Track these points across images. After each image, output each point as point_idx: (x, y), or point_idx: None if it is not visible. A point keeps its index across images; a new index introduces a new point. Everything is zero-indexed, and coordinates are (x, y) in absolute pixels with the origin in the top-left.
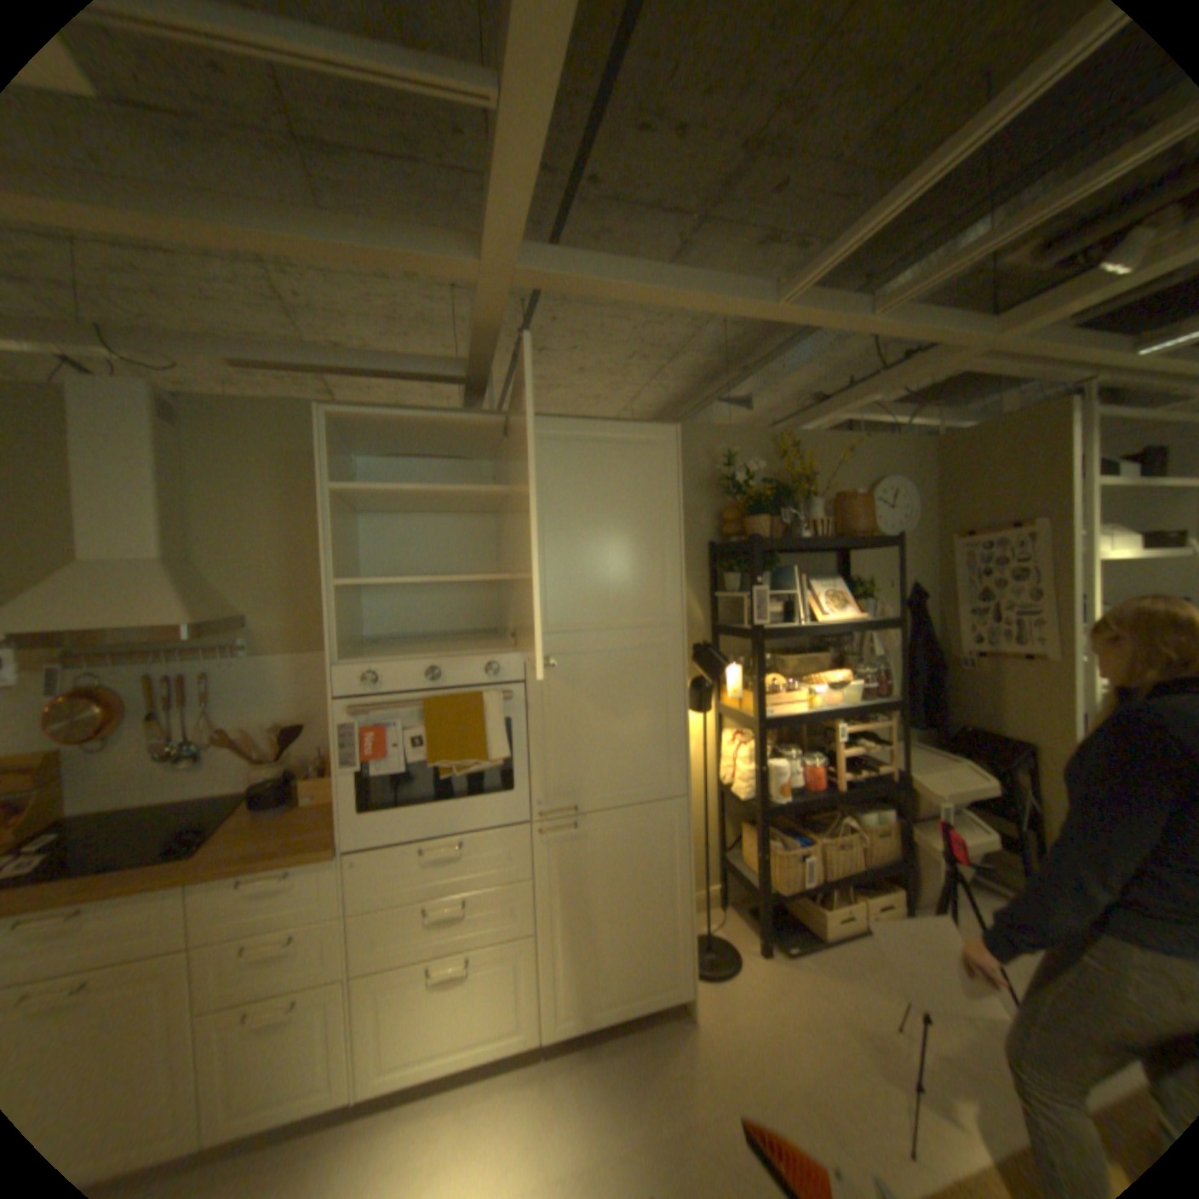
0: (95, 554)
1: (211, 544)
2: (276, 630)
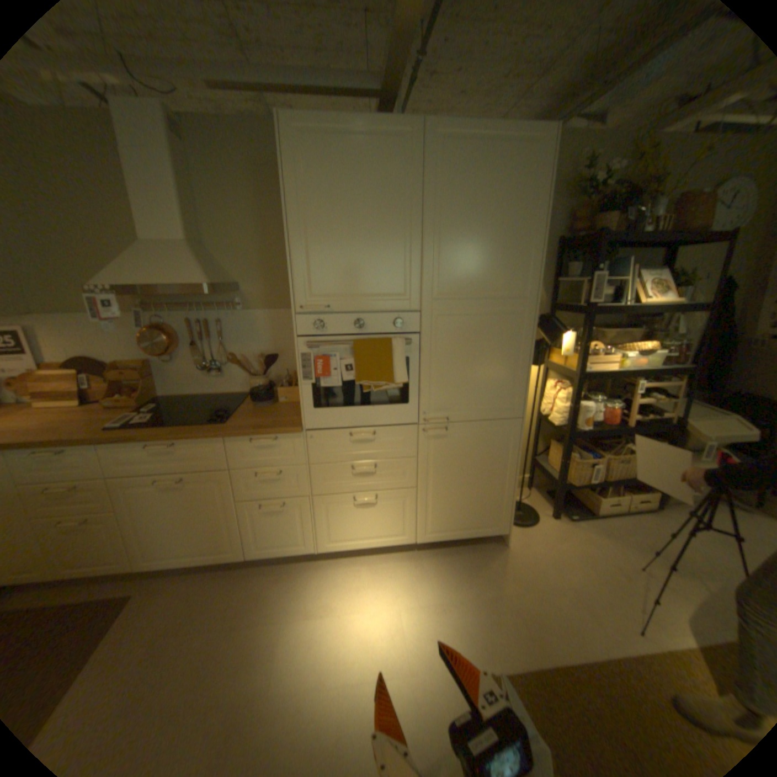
0: (148, 236)
1: (213, 232)
2: (257, 293)
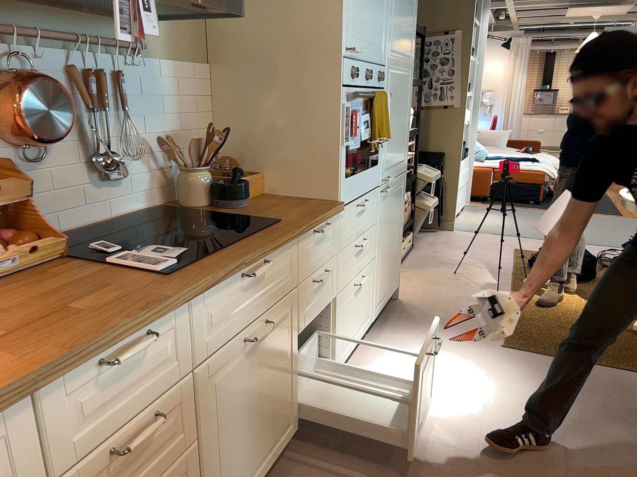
0: None
1: None
2: (161, 32)
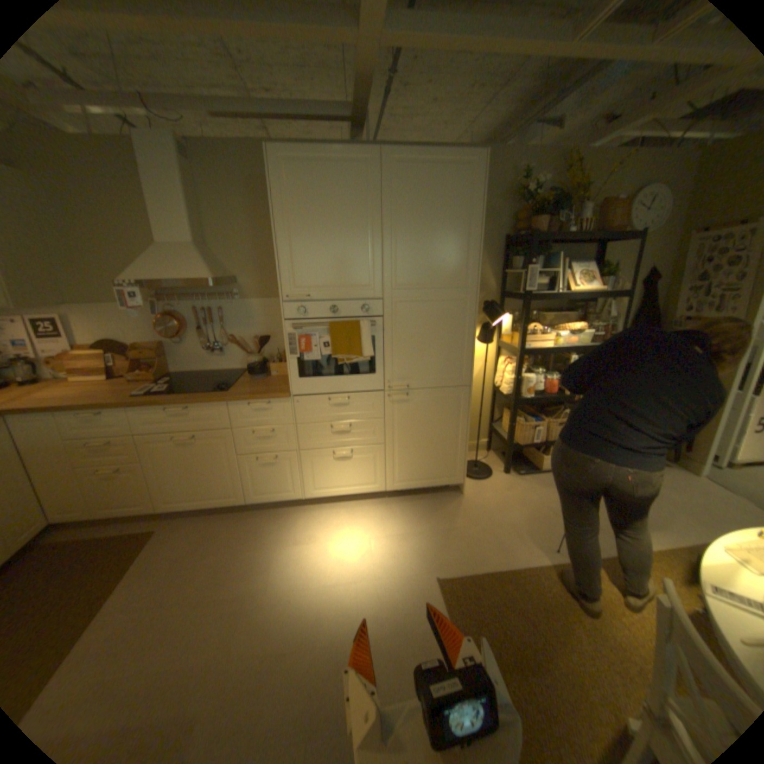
0: (162, 240)
1: (214, 234)
2: (252, 285)
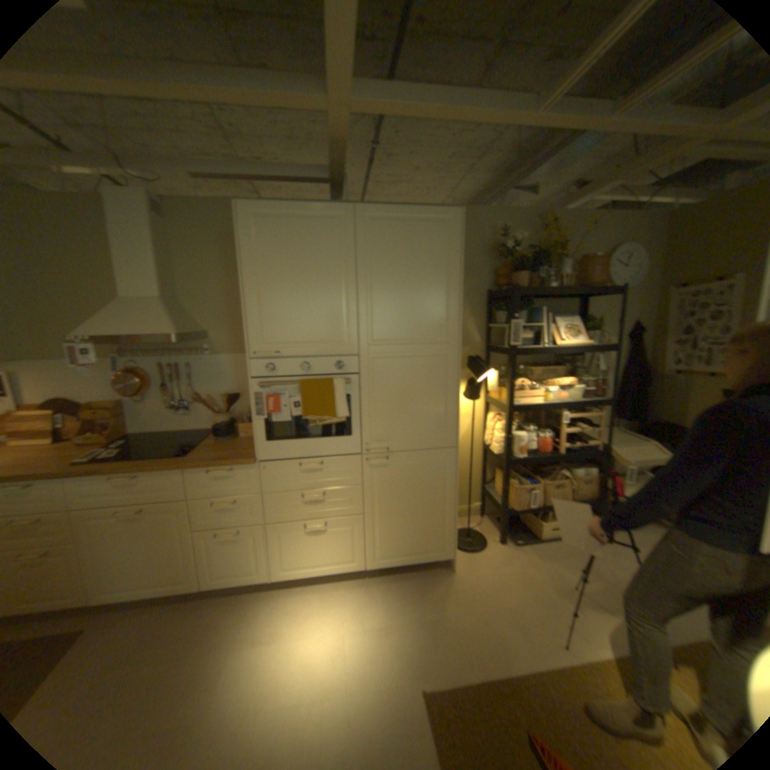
0: (125, 294)
1: (184, 289)
2: (222, 340)
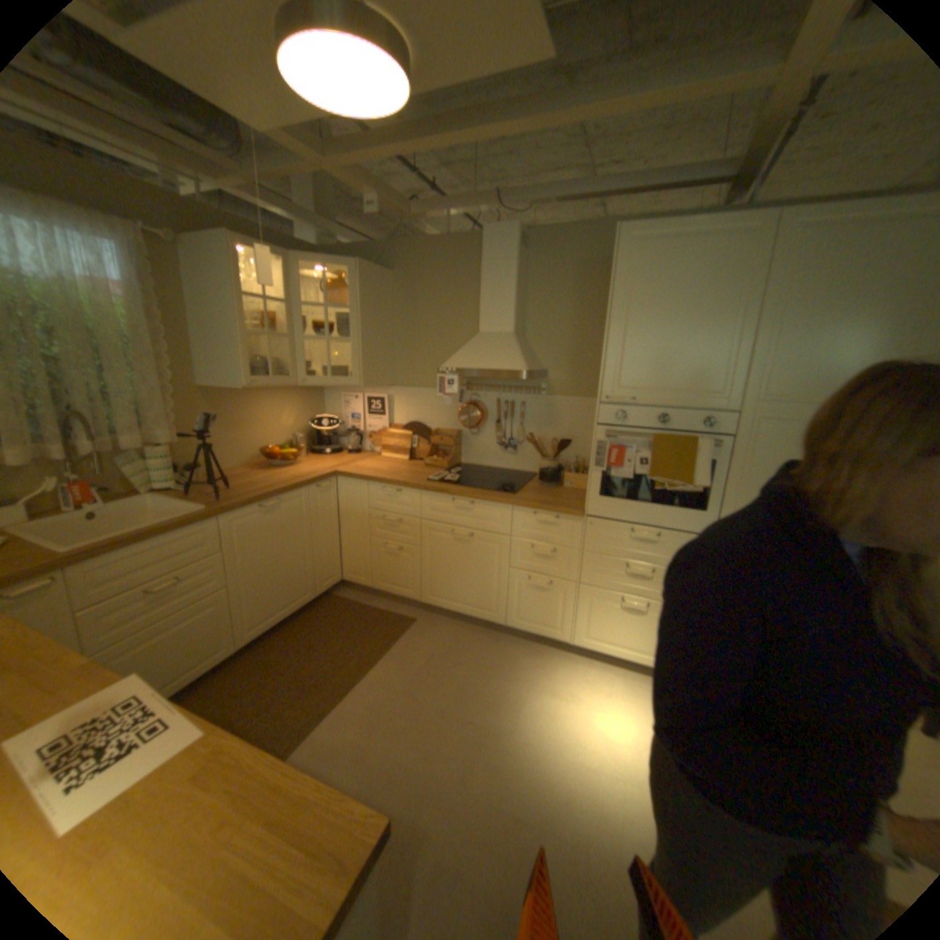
0: (486, 330)
1: (535, 325)
2: (562, 381)
